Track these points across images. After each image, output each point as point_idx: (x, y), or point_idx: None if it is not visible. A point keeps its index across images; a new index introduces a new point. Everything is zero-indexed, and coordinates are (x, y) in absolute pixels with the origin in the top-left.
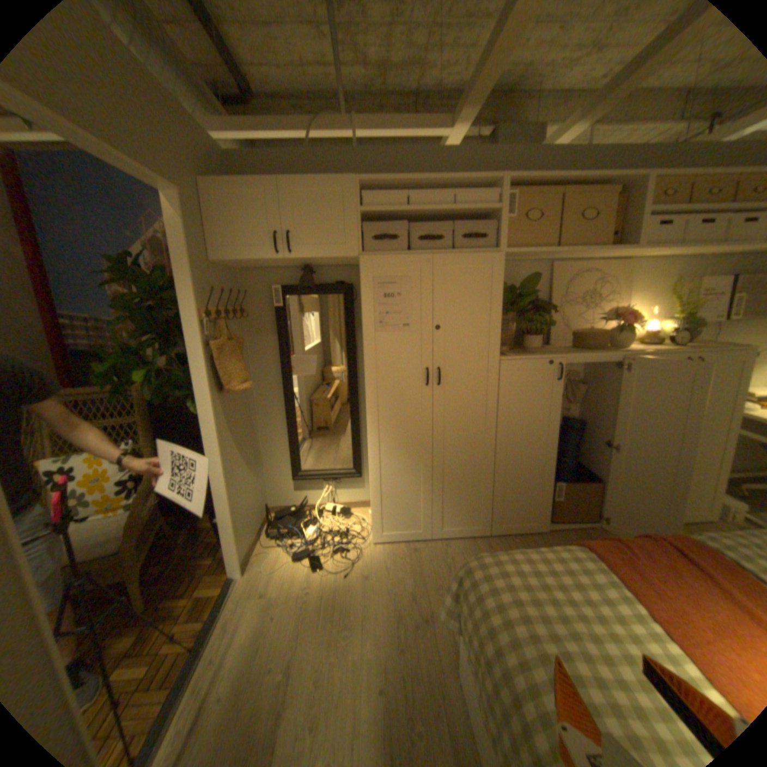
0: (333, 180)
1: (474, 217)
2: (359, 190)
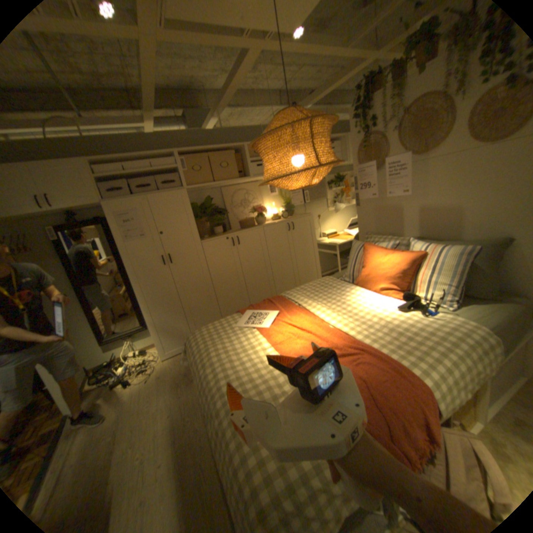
0: (68, 161)
1: (166, 171)
2: (89, 164)
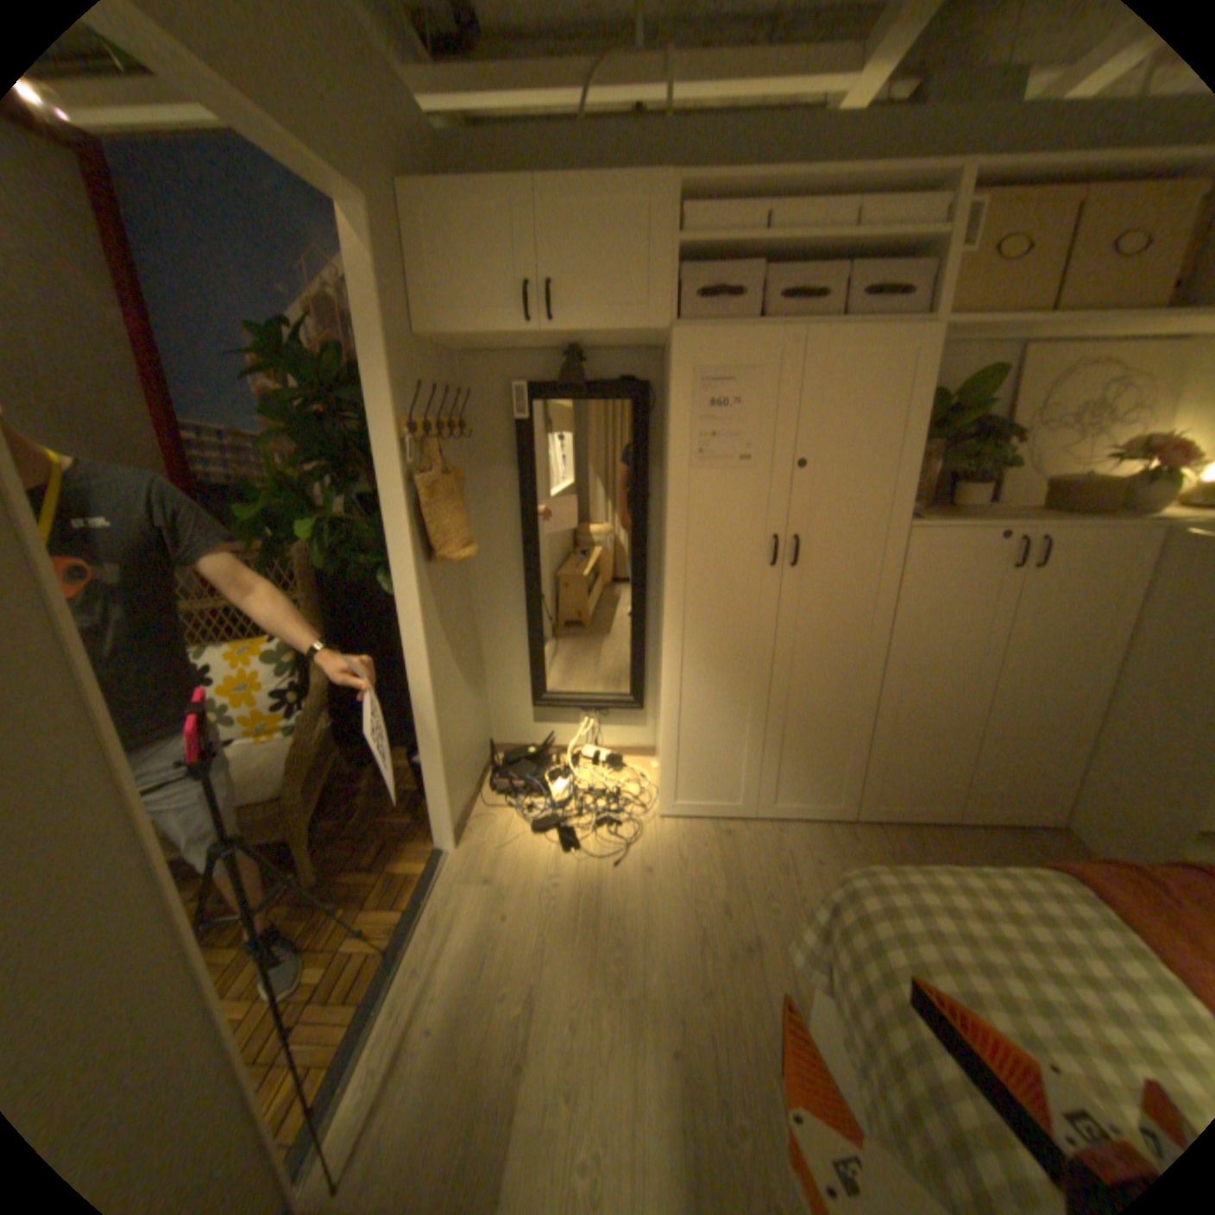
0: (634, 181)
1: (890, 253)
2: (679, 201)
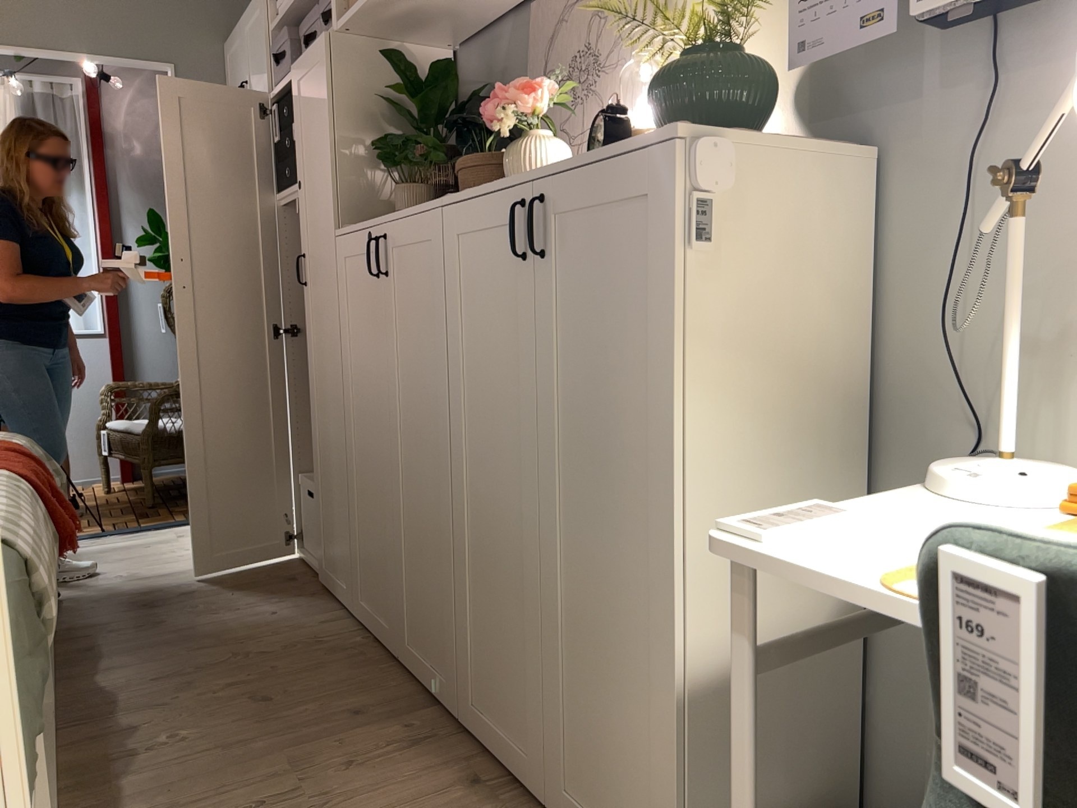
0: None
1: None
2: None
